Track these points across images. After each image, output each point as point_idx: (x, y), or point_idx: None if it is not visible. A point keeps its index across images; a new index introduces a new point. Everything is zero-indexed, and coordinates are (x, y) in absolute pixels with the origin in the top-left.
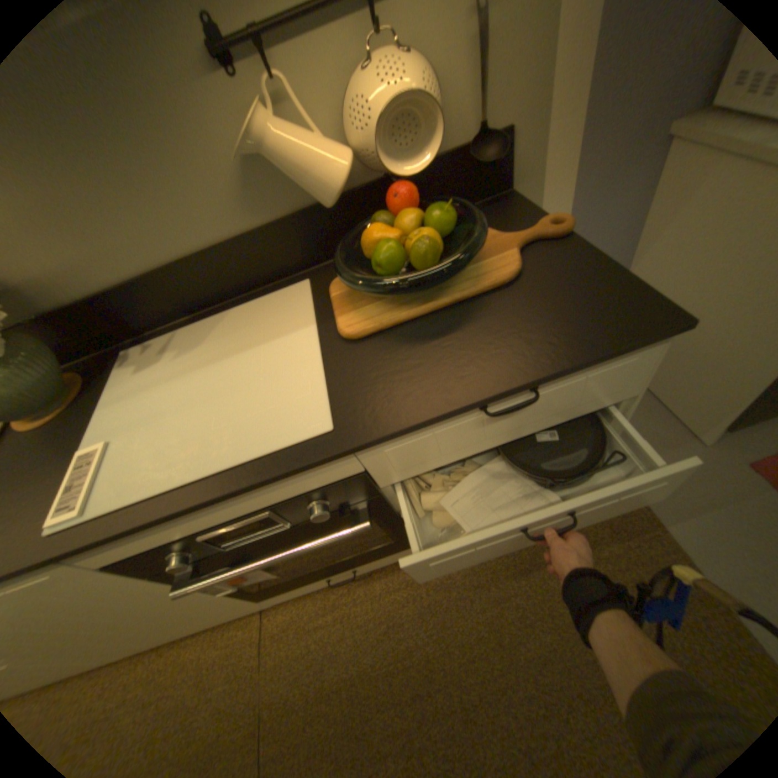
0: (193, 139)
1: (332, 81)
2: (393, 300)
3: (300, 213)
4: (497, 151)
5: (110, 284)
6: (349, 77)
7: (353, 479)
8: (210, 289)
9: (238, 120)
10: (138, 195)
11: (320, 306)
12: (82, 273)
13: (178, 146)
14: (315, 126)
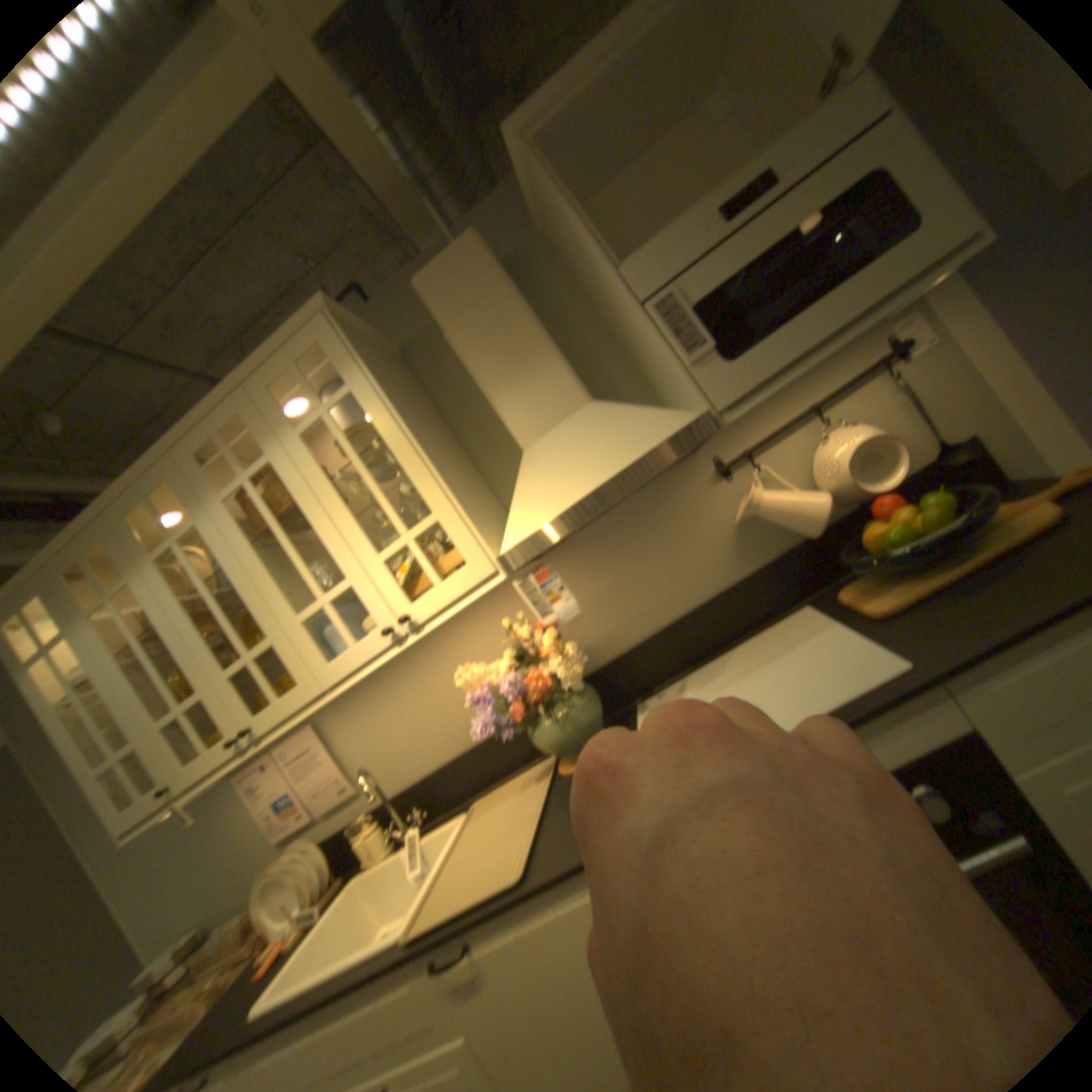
0: (707, 525)
1: (801, 463)
2: (922, 584)
3: (789, 555)
4: (972, 456)
5: (637, 645)
6: (814, 456)
7: (965, 750)
8: (714, 638)
9: (736, 505)
10: (667, 570)
11: (834, 621)
12: (619, 639)
13: (697, 531)
14: (797, 488)
